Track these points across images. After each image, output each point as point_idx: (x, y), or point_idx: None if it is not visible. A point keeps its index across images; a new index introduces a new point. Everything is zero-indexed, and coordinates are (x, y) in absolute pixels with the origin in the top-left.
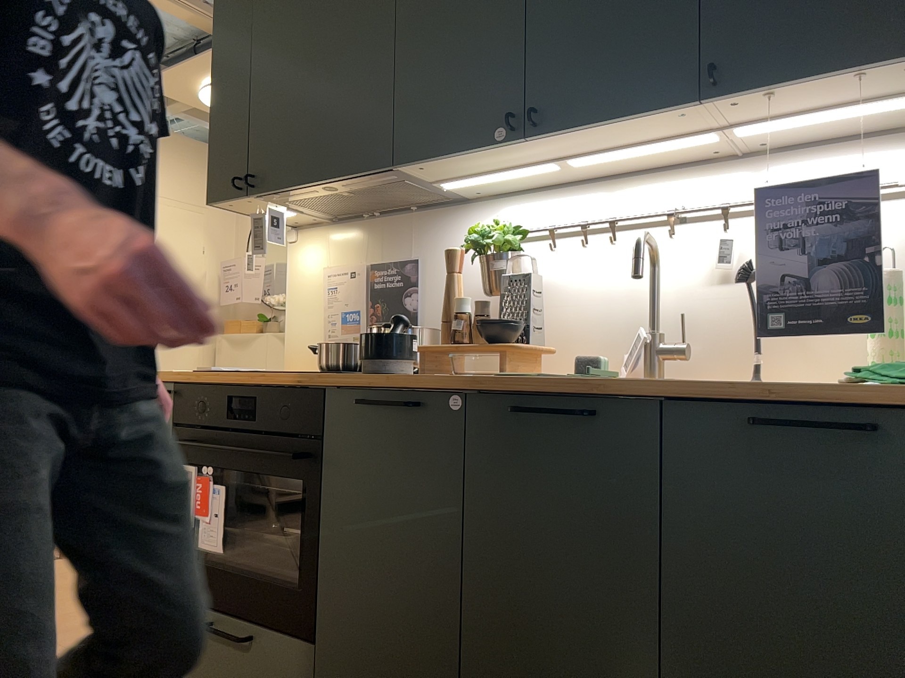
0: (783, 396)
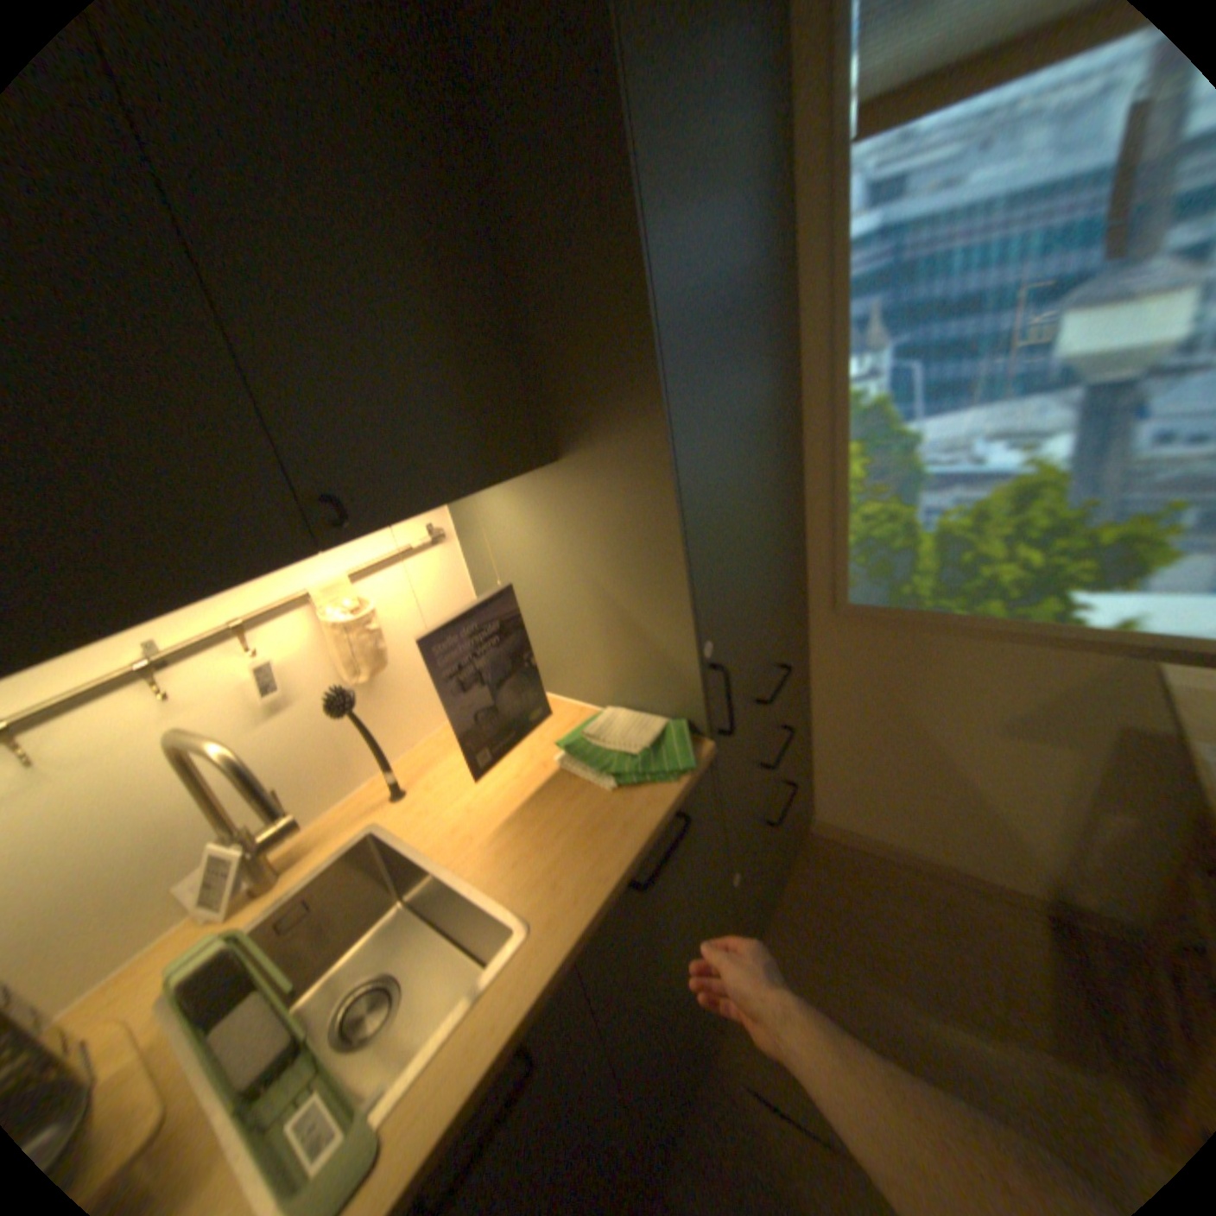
0: (644, 850)
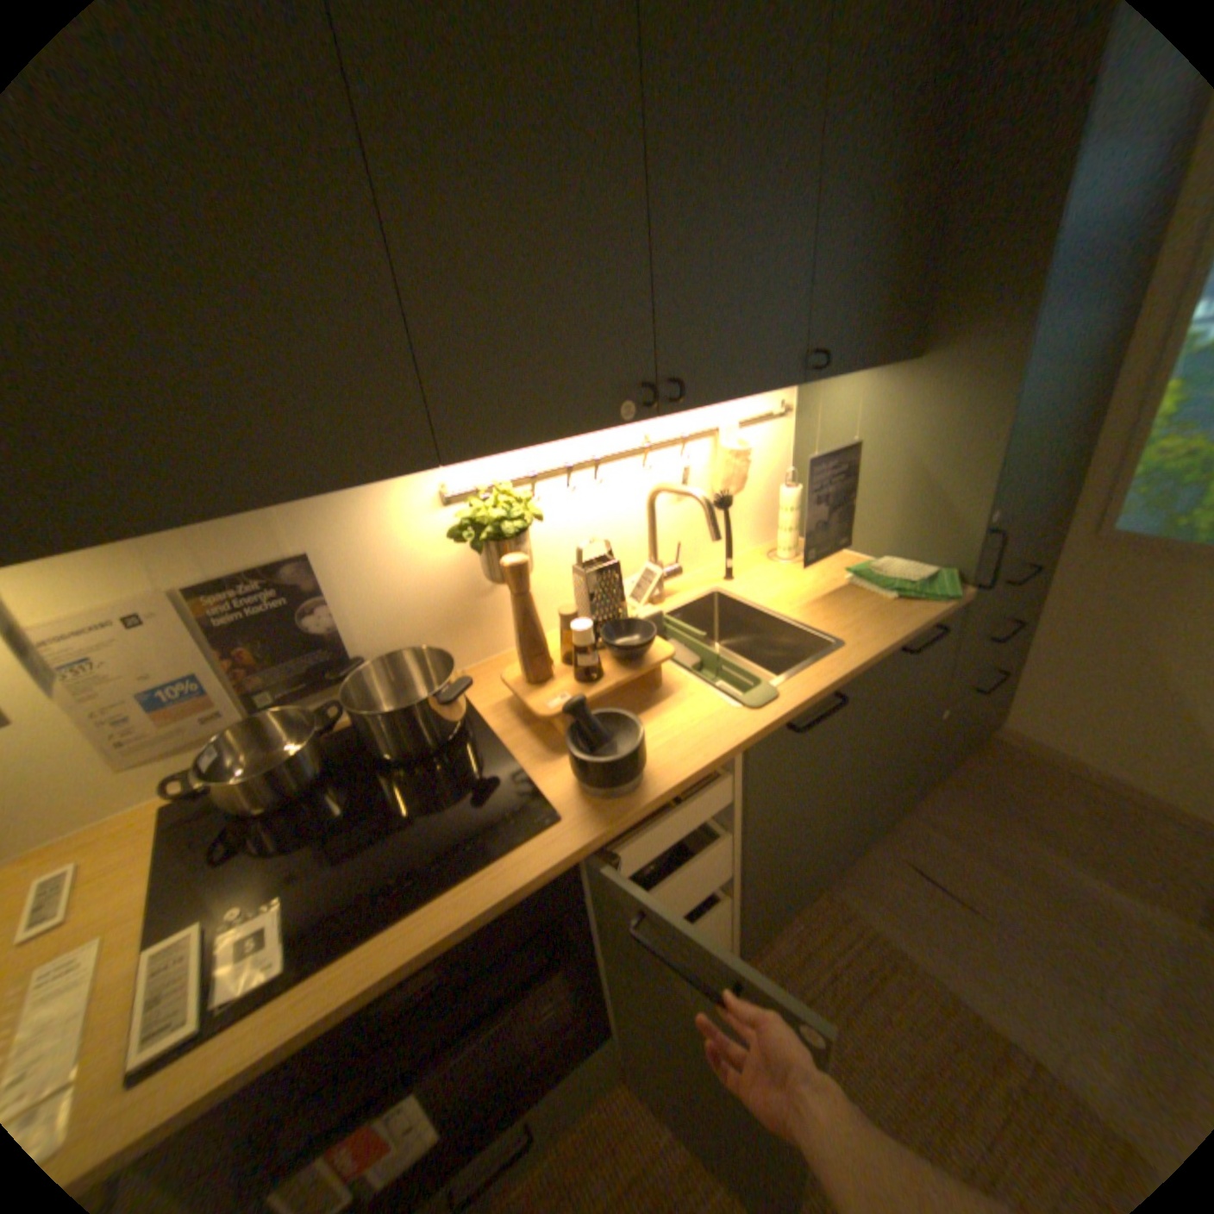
0: (920, 631)
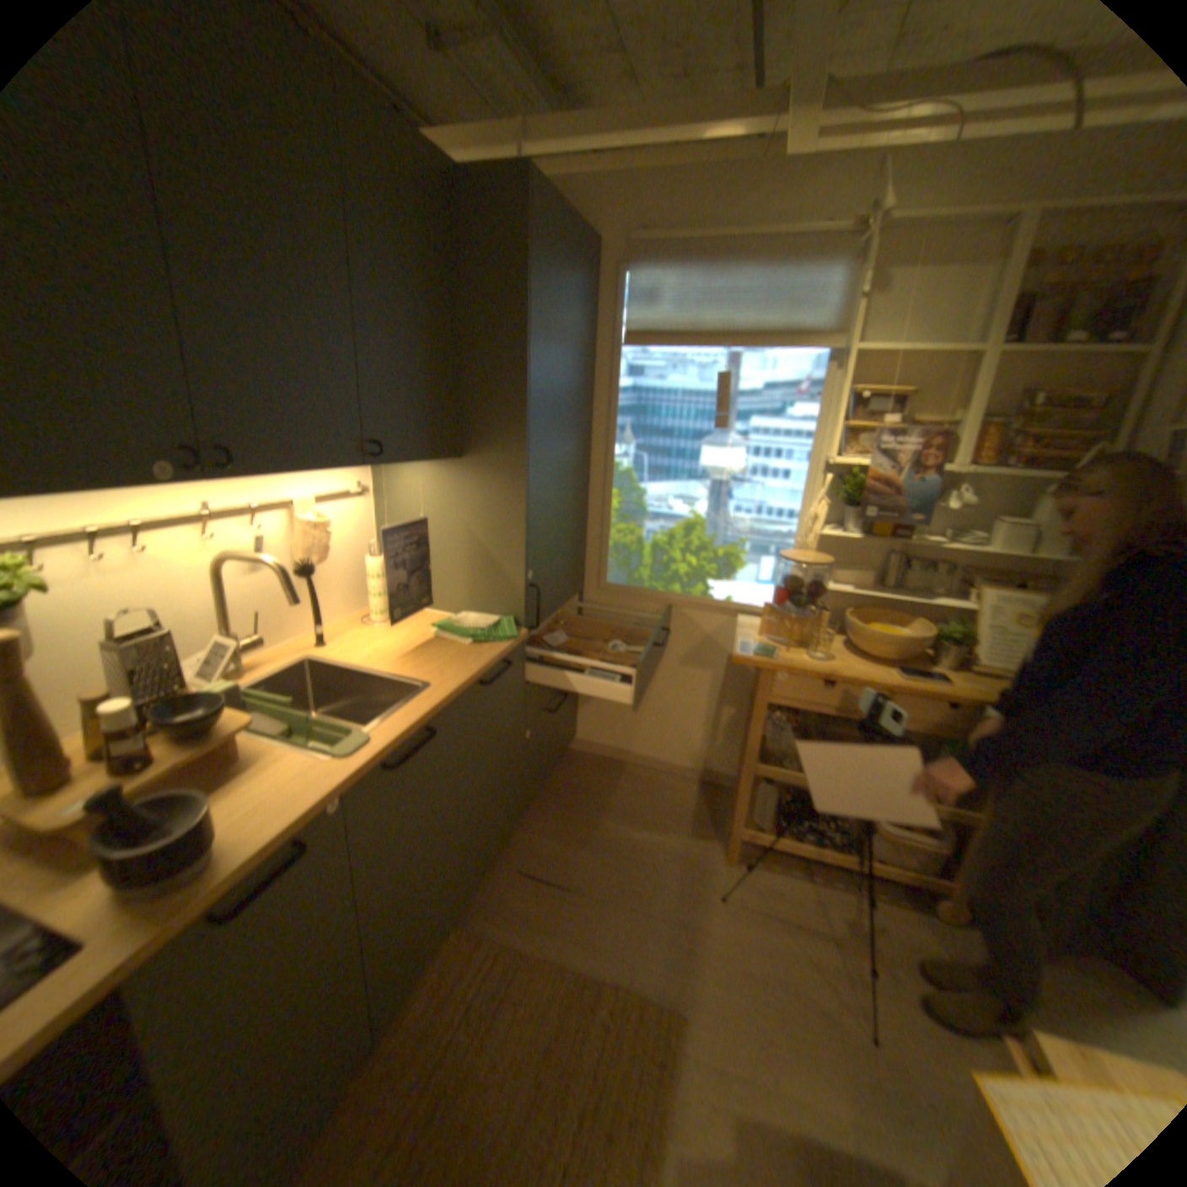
0: (490, 668)
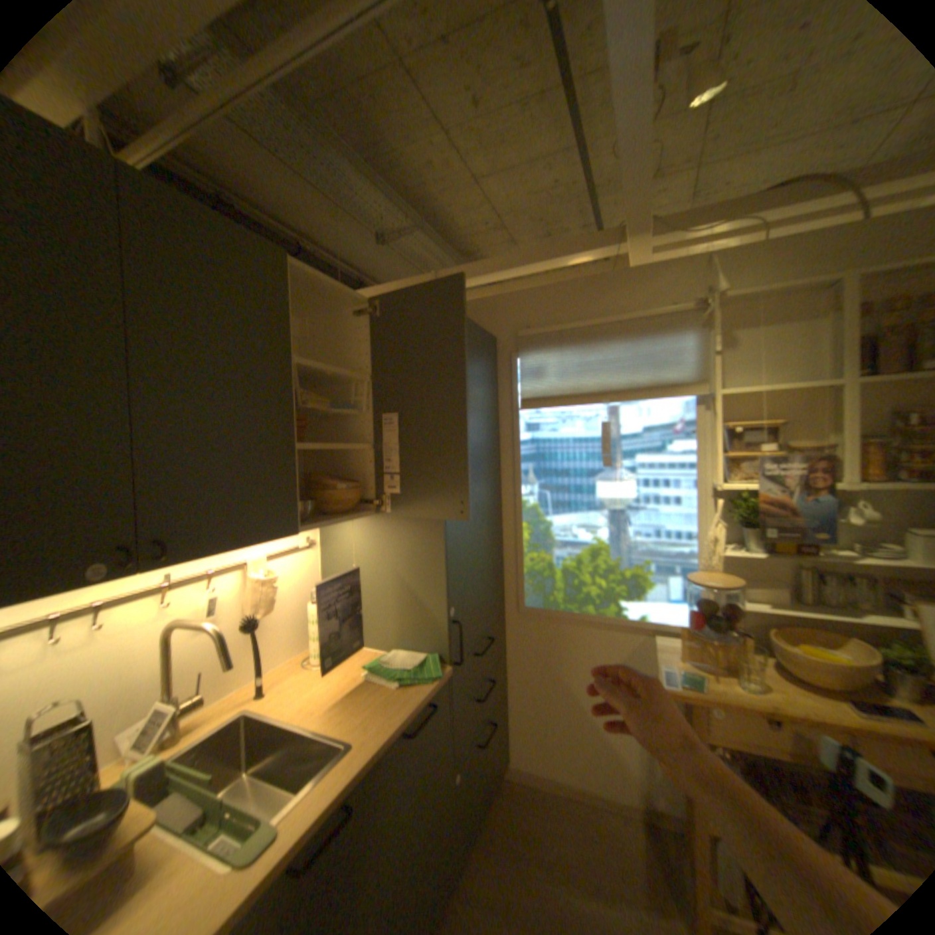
0: (413, 715)
